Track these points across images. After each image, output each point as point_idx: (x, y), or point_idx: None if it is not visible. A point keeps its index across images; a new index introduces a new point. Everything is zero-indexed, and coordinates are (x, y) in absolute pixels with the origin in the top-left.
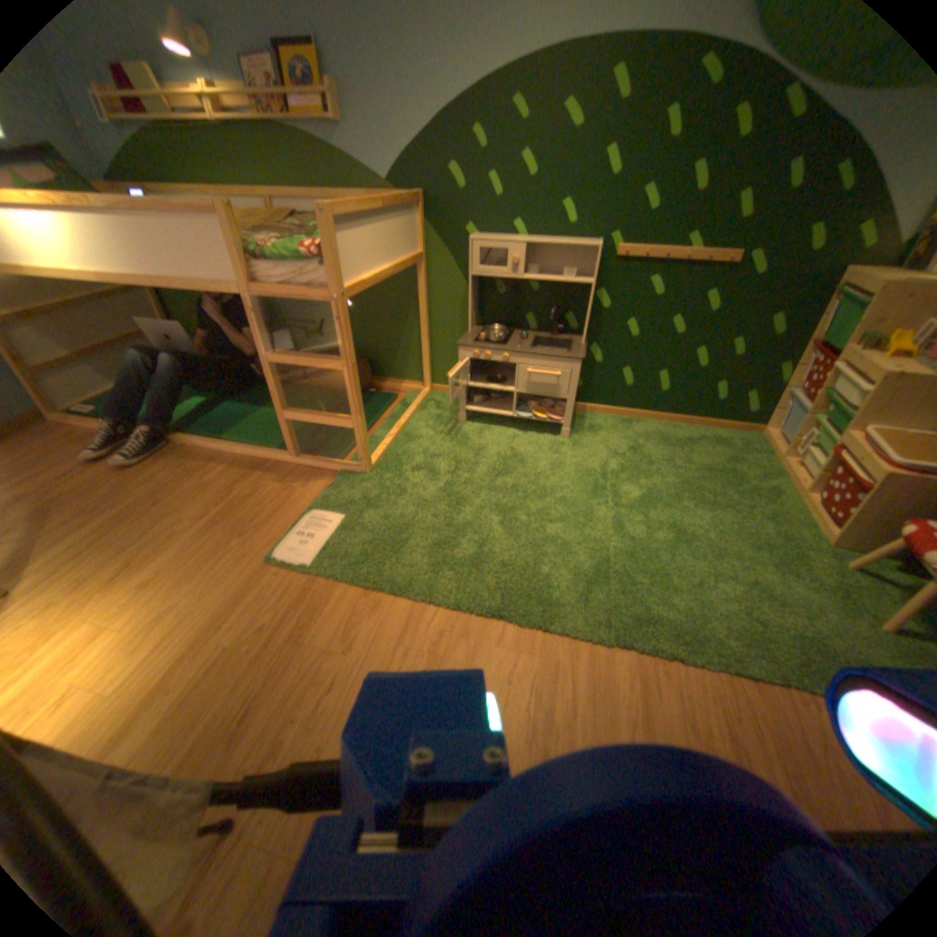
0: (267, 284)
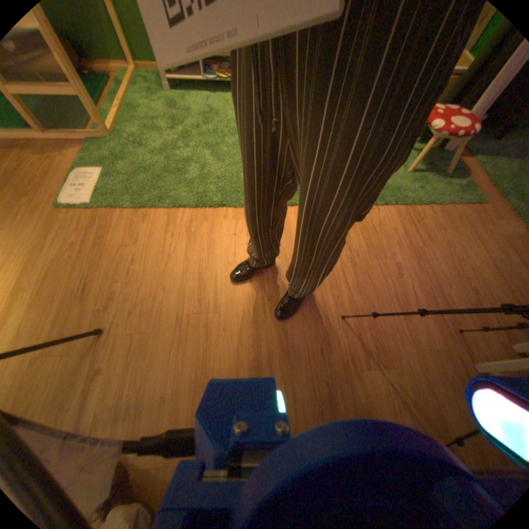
0: None
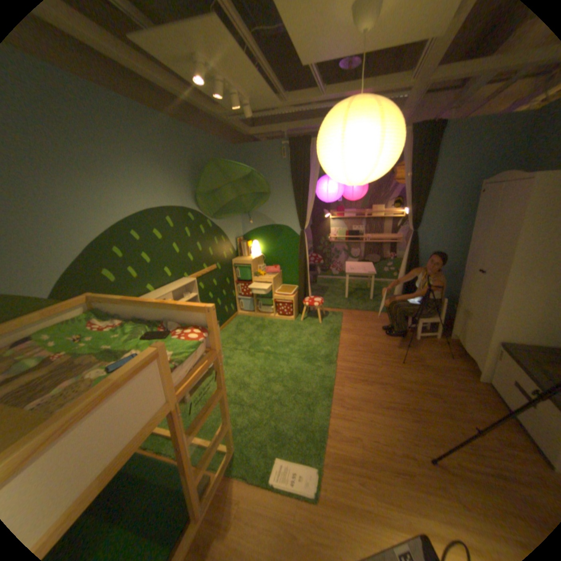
0: (180, 383)
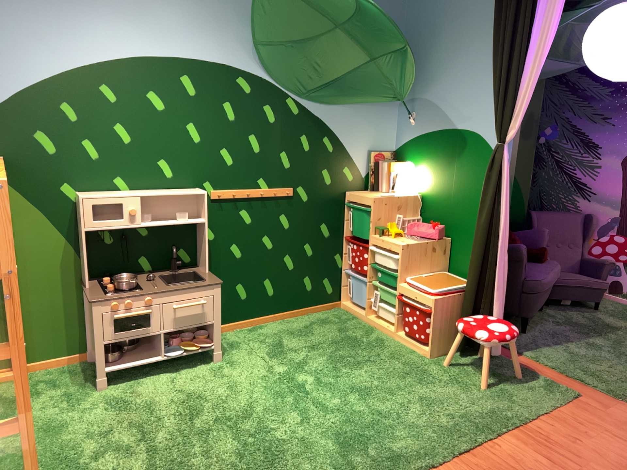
0: None
